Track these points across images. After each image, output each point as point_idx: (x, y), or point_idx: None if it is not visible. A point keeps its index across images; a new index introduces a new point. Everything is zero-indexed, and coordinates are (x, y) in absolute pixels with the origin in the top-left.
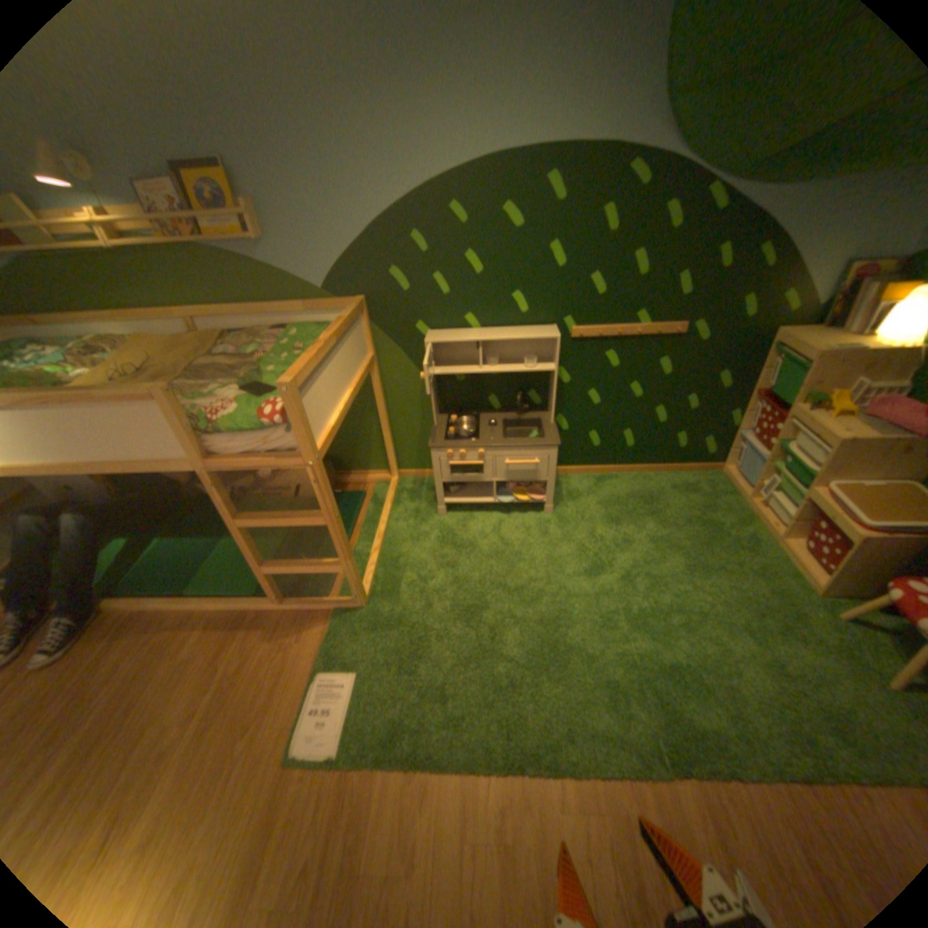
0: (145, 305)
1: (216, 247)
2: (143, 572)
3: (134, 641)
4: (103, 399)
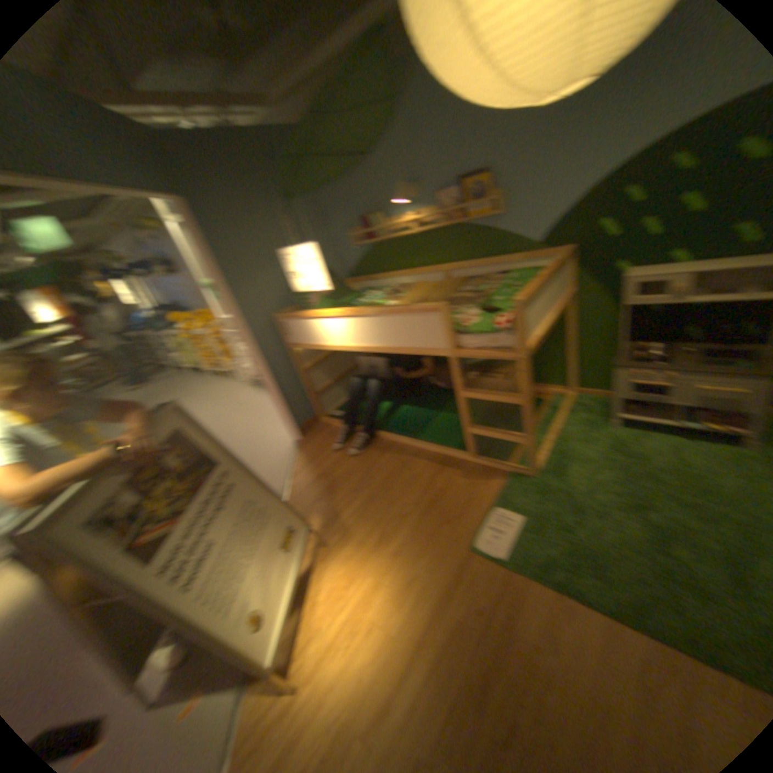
0: (428, 265)
1: (476, 223)
2: (401, 422)
3: (395, 456)
4: (417, 311)
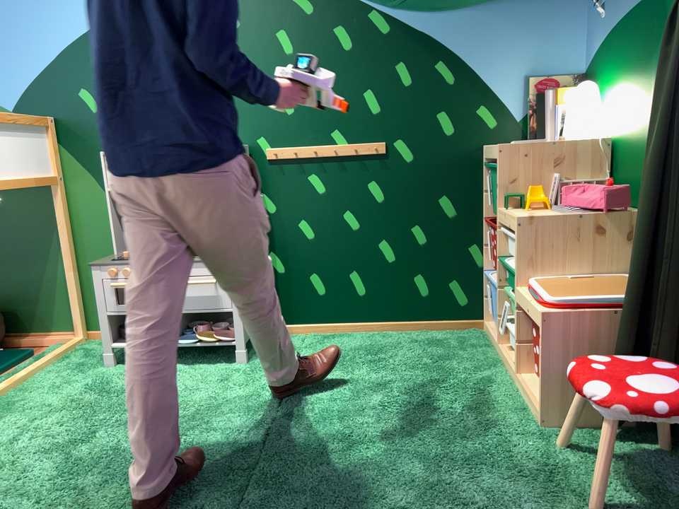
0: None
1: None
2: None
3: None
4: None
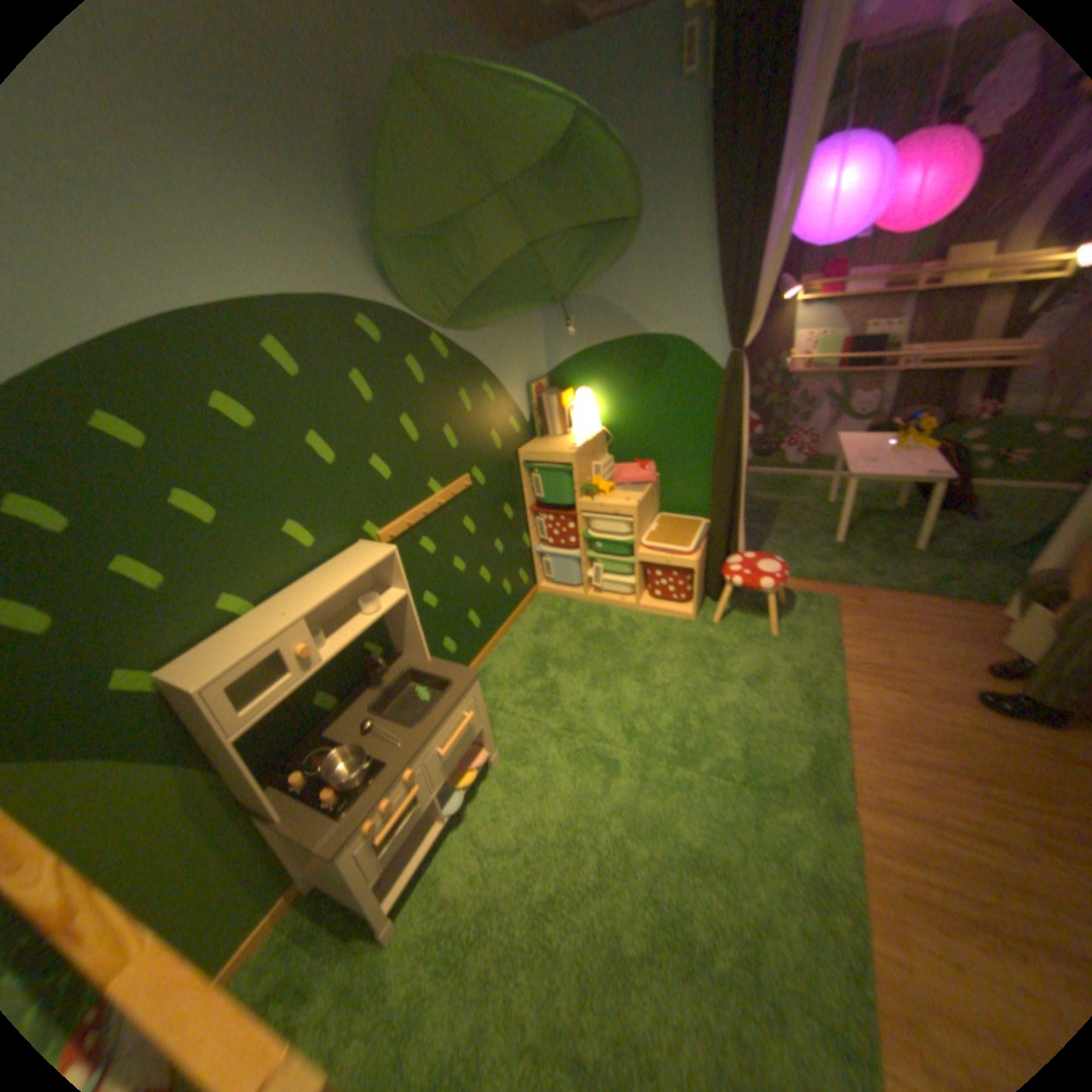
0: None
1: None
2: None
3: None
4: None
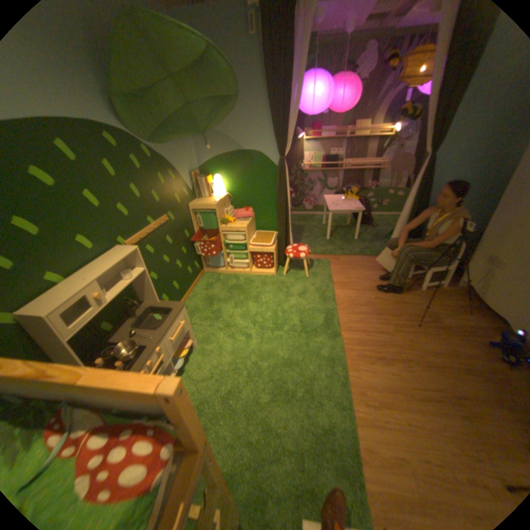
0: None
1: None
2: None
3: None
4: None
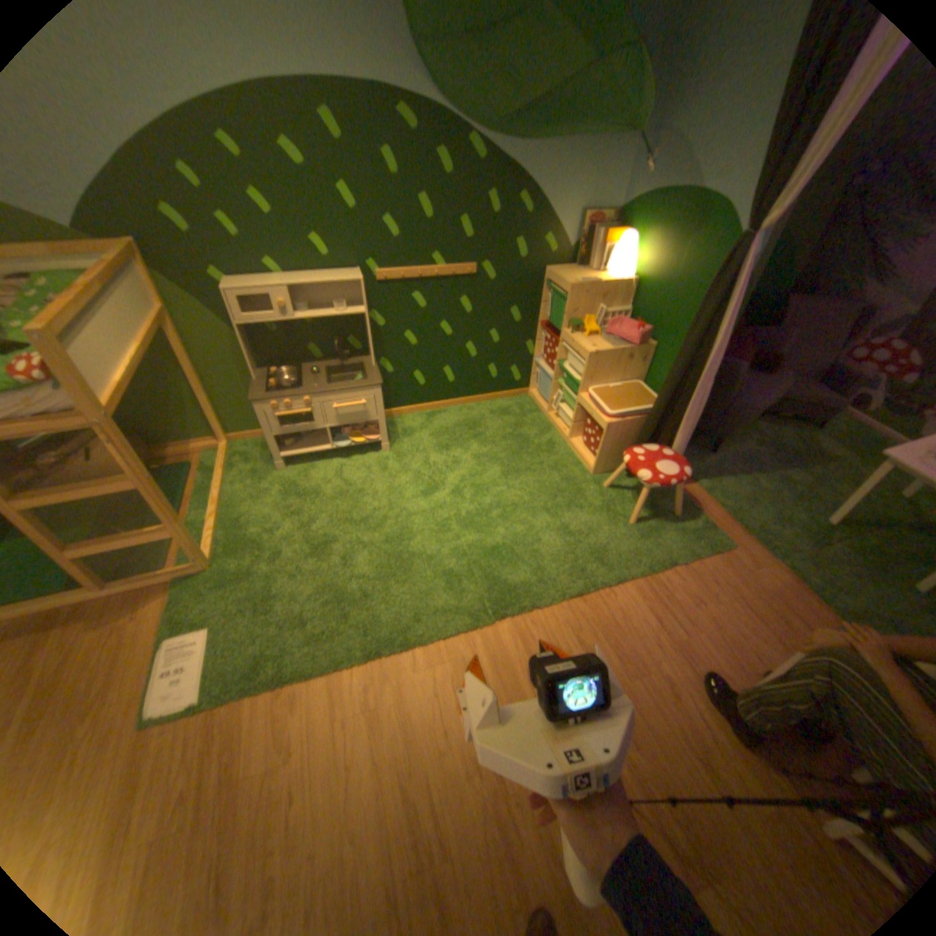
0: None
1: None
2: None
3: None
4: None
